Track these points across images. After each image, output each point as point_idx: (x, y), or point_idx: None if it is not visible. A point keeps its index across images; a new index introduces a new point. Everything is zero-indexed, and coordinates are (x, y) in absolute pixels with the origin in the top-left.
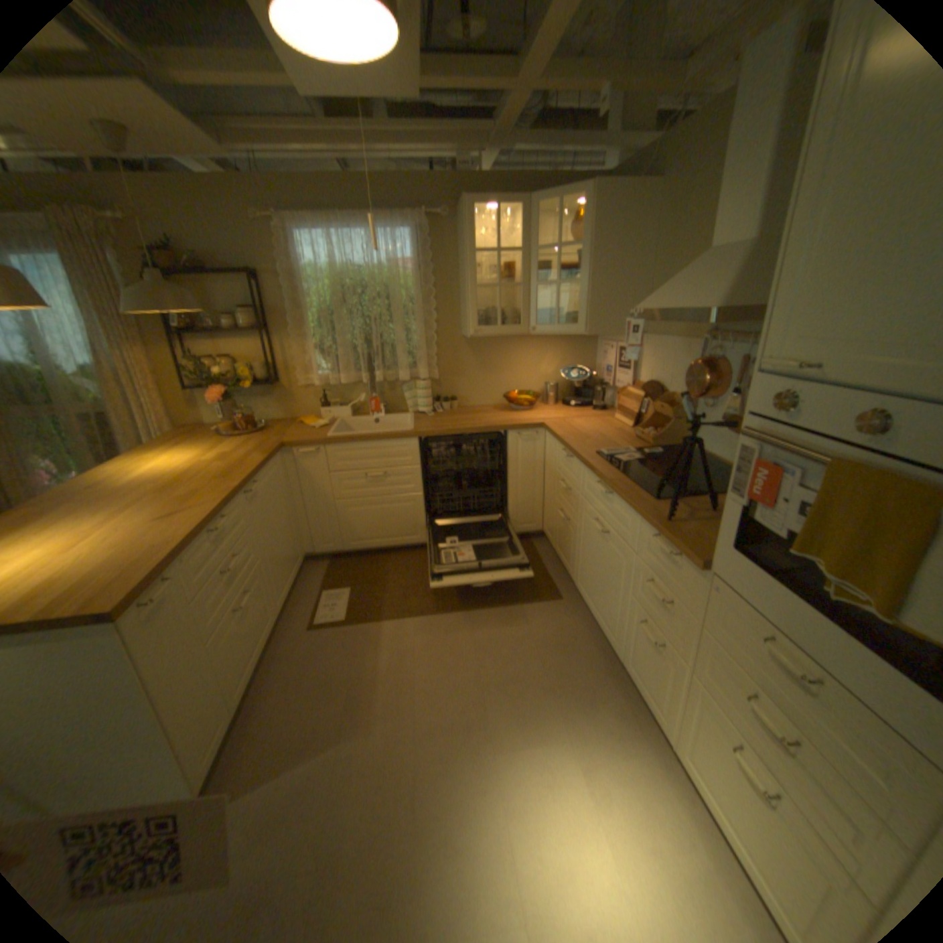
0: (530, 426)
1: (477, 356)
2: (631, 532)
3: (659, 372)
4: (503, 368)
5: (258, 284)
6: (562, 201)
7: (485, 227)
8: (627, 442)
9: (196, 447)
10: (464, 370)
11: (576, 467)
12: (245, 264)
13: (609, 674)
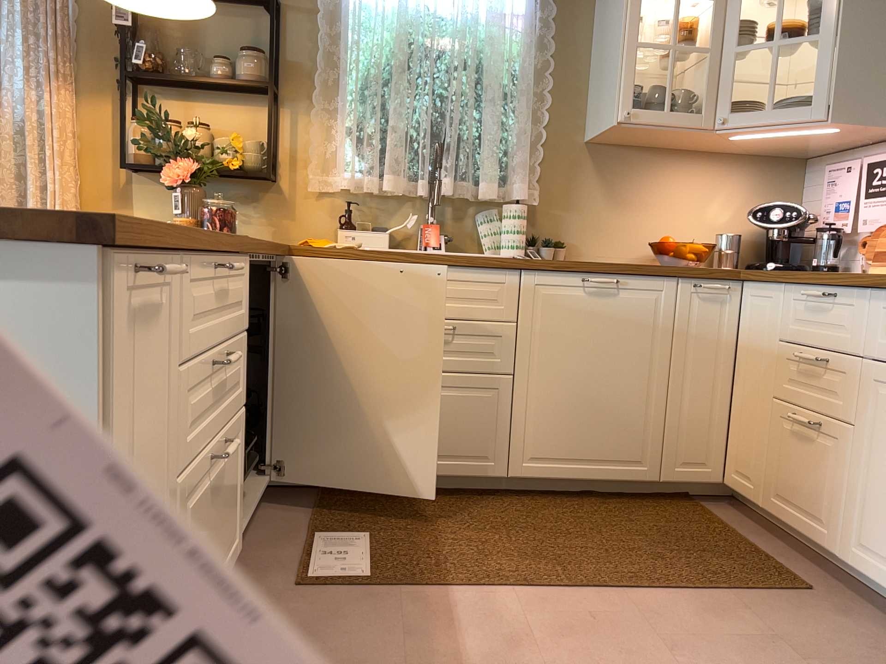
0: (720, 272)
1: (607, 177)
2: None
3: None
4: (648, 202)
5: (281, 25)
6: None
7: None
8: None
9: None
10: (583, 198)
11: (848, 310)
12: None
13: None
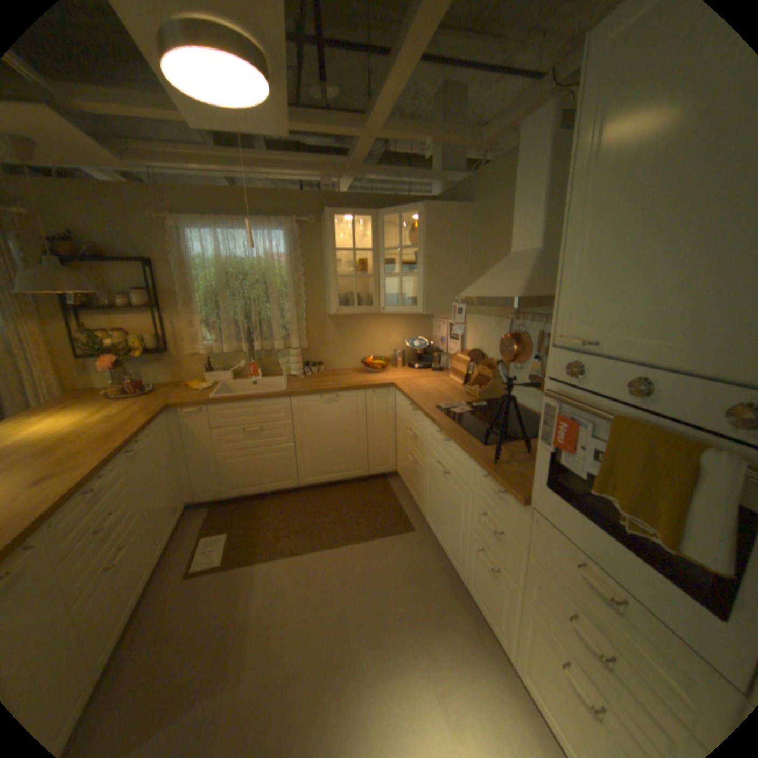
0: (383, 385)
1: (339, 330)
2: (466, 473)
3: (480, 342)
4: (361, 339)
5: (152, 270)
6: (401, 216)
7: (343, 232)
8: (459, 397)
9: (82, 410)
10: (329, 341)
11: (420, 419)
12: (141, 254)
13: (456, 597)
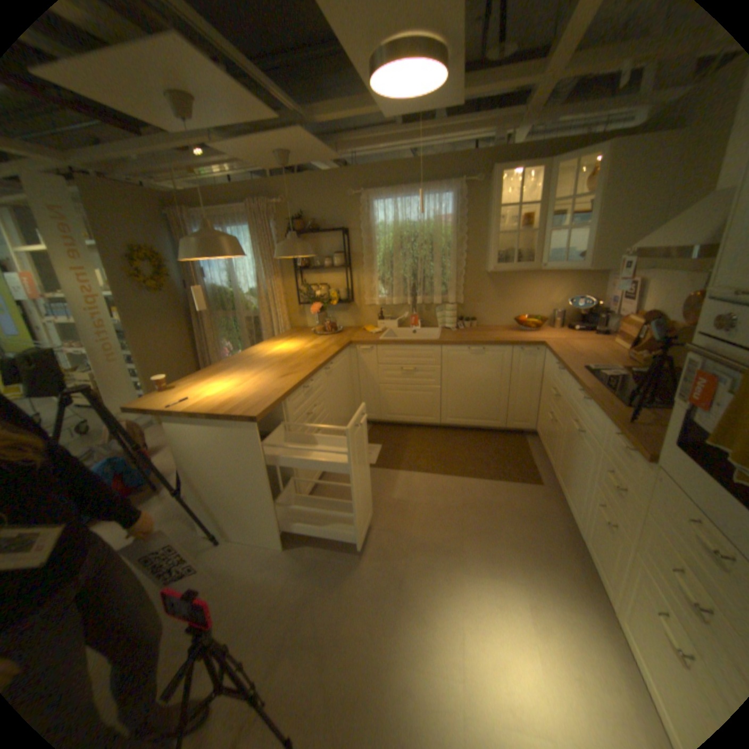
0: (532, 343)
1: (496, 286)
2: (601, 432)
3: (663, 302)
4: (517, 296)
5: (347, 237)
6: (582, 159)
7: (512, 186)
8: (619, 361)
9: (301, 340)
10: (484, 297)
11: (565, 378)
12: (342, 225)
13: (572, 549)
